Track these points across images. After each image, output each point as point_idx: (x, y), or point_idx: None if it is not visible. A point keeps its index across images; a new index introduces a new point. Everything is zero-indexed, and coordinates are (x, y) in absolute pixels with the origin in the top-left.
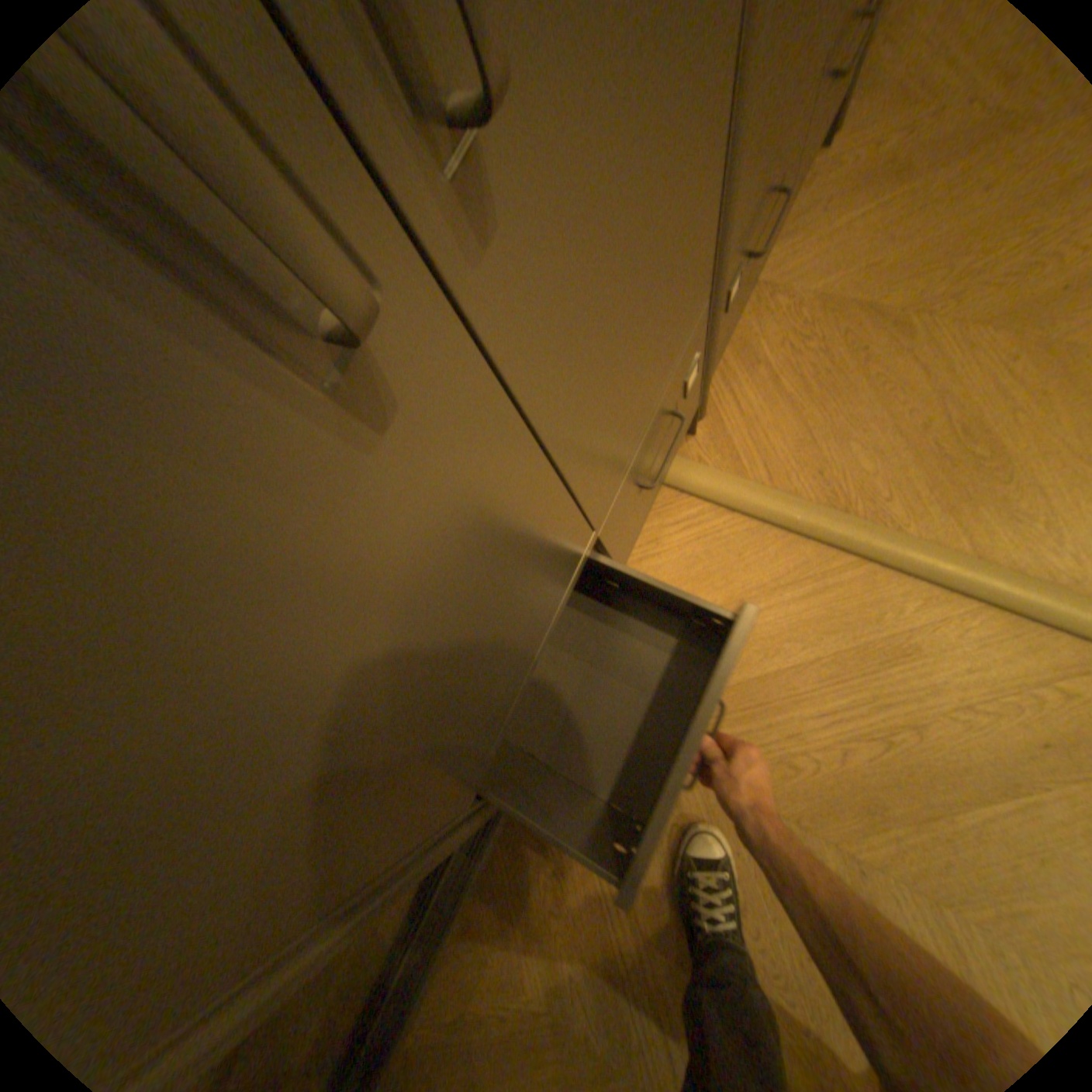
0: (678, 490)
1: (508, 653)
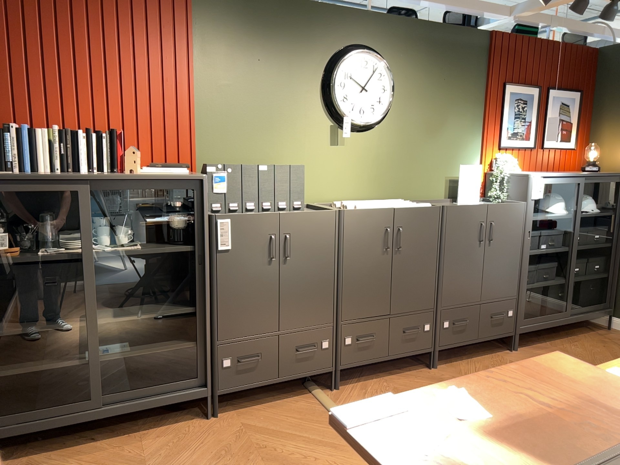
0: (314, 396)
1: (251, 319)
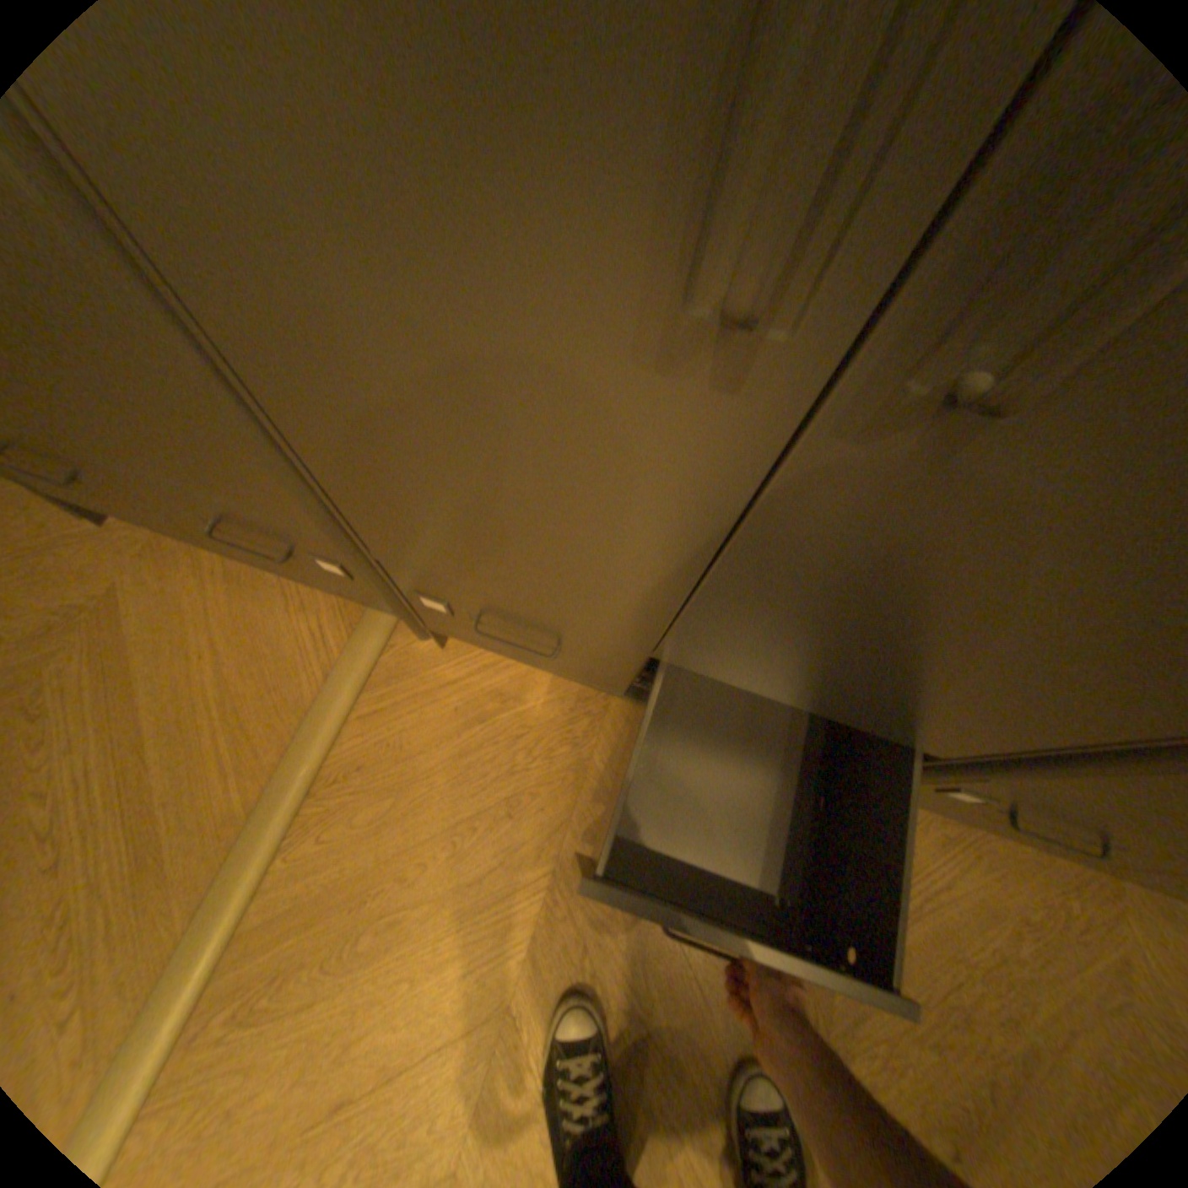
0: (354, 627)
1: None
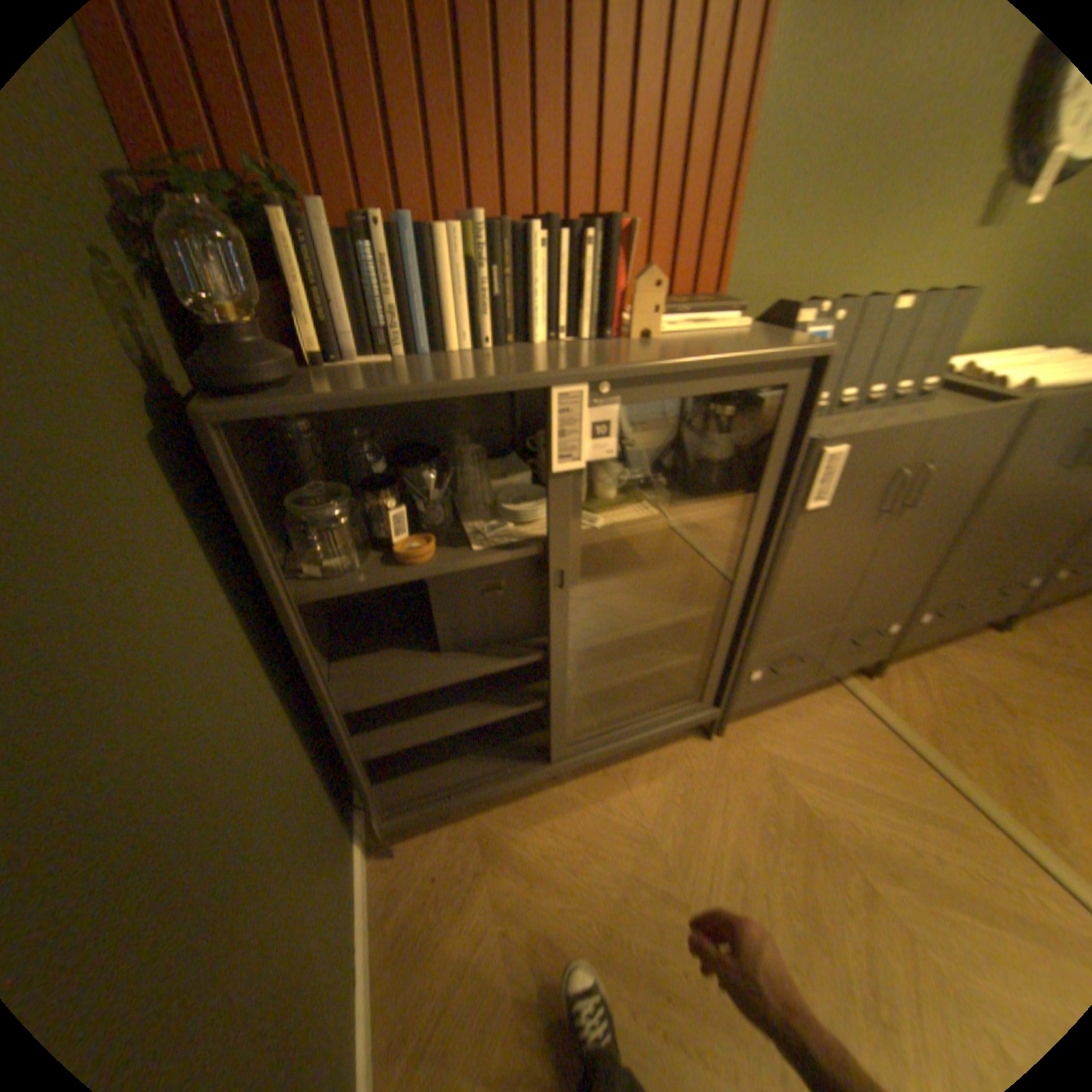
0: (852, 693)
1: (813, 612)
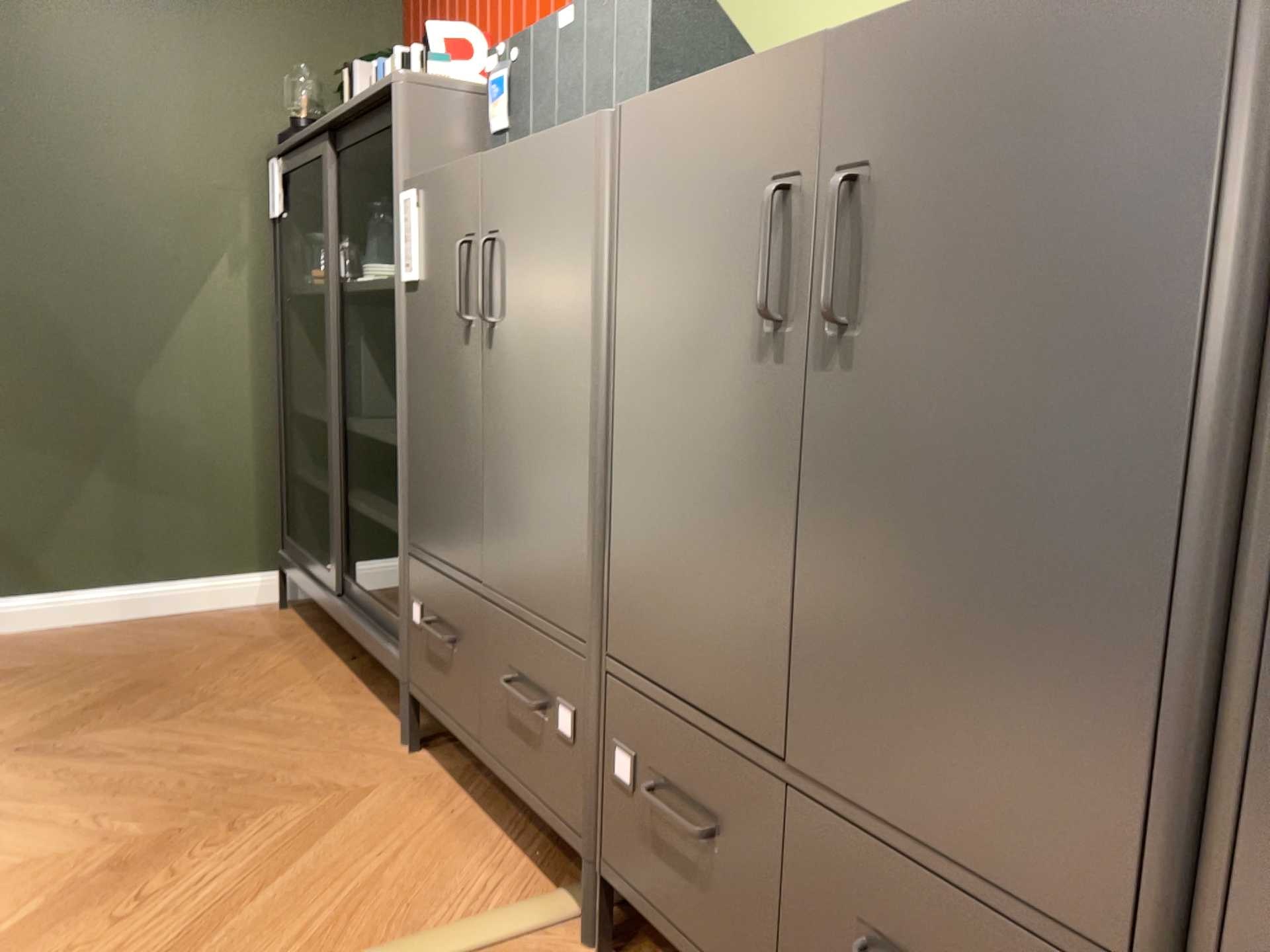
0: (530, 899)
1: (445, 508)
